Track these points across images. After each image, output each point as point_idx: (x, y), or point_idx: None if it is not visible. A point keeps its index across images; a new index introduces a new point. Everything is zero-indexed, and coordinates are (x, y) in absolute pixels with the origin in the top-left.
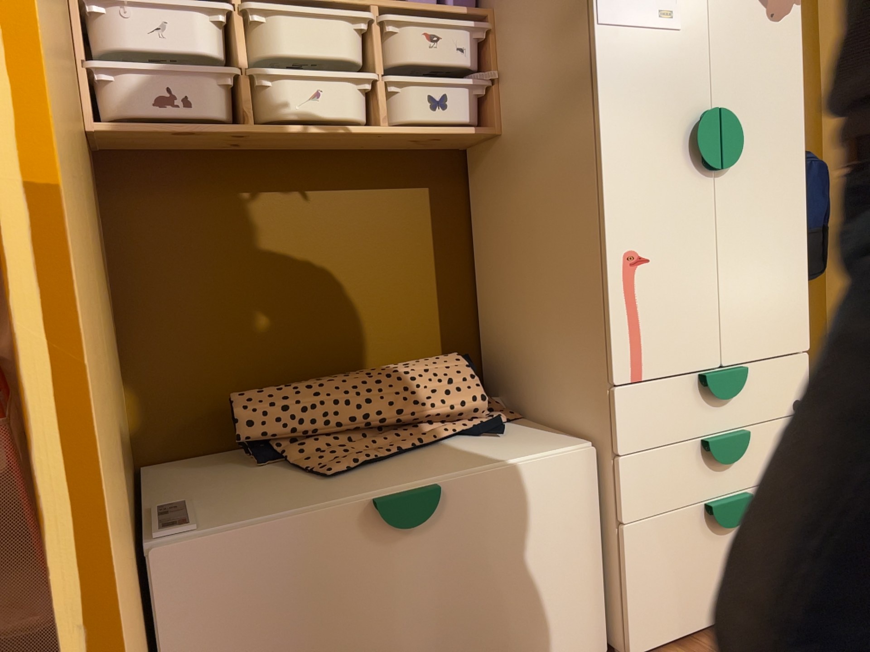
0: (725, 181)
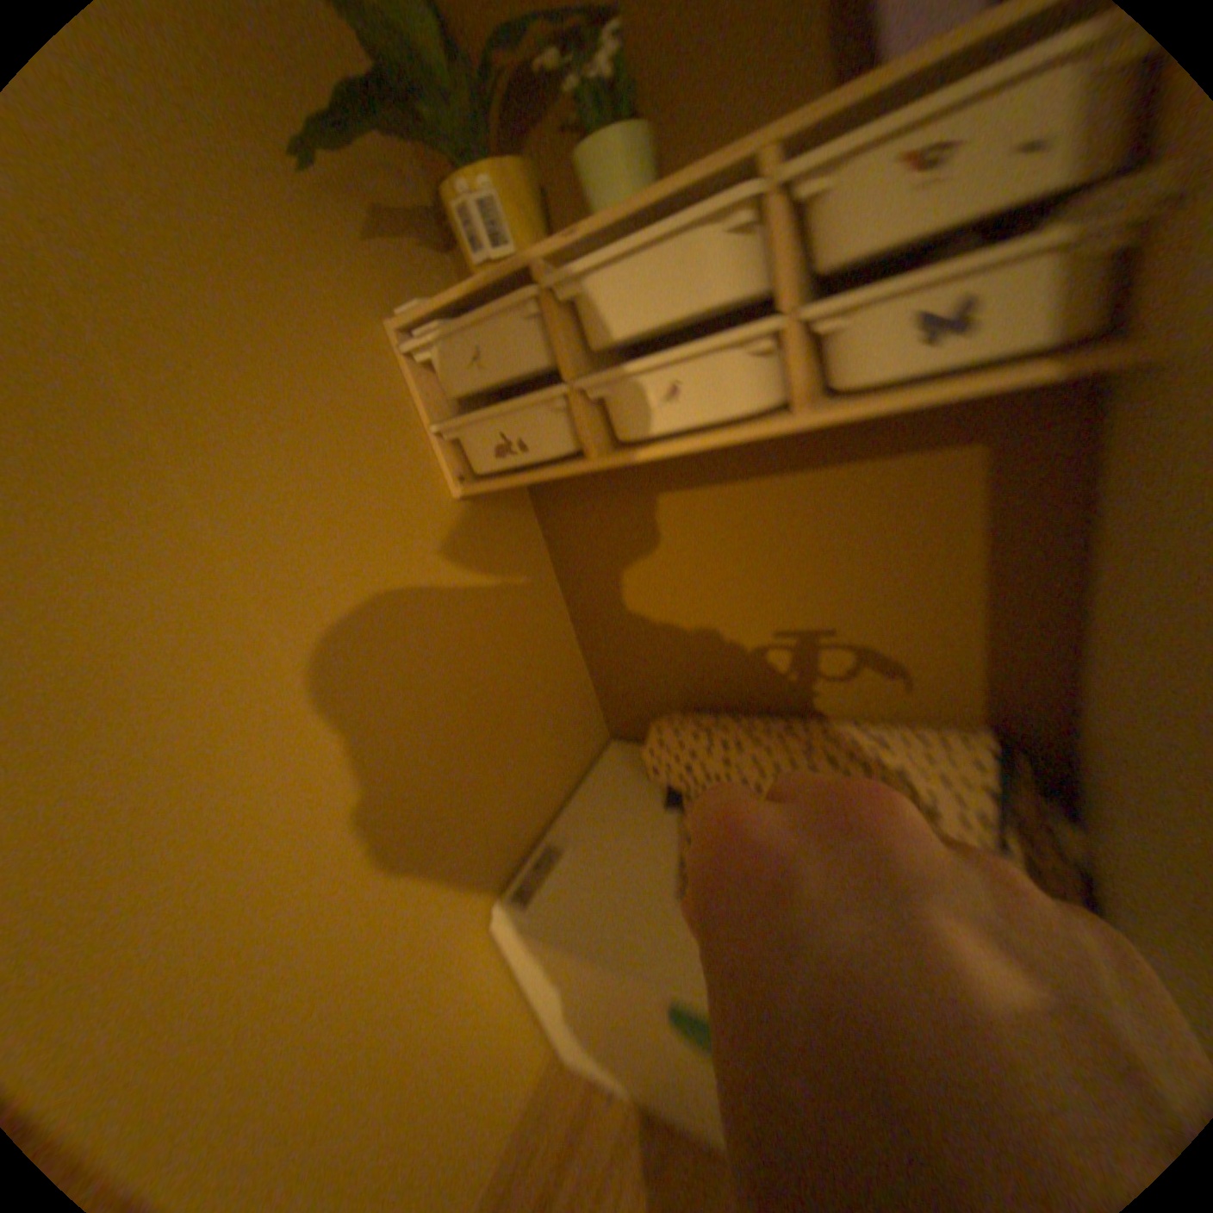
0: None
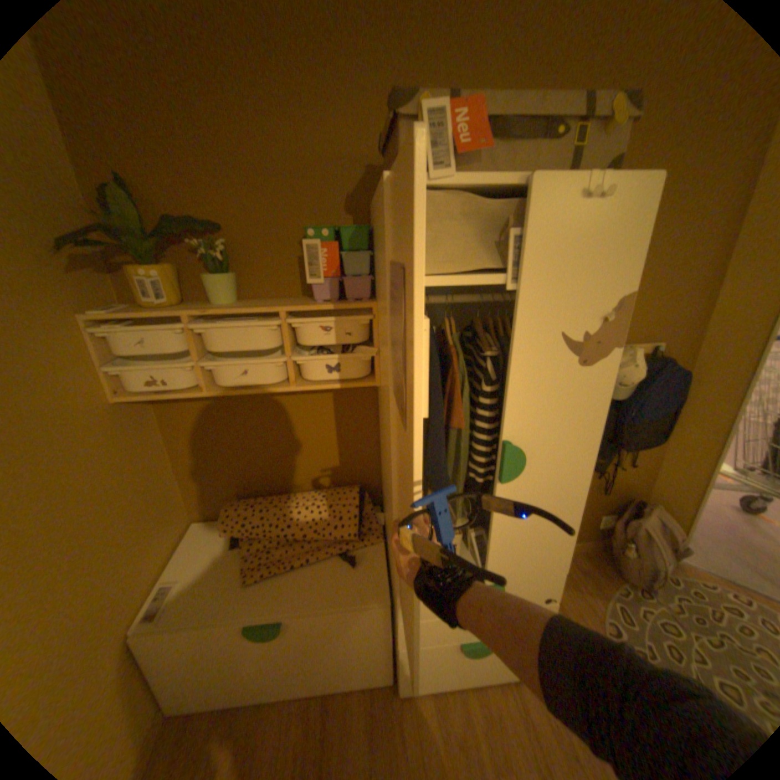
0: (505, 484)
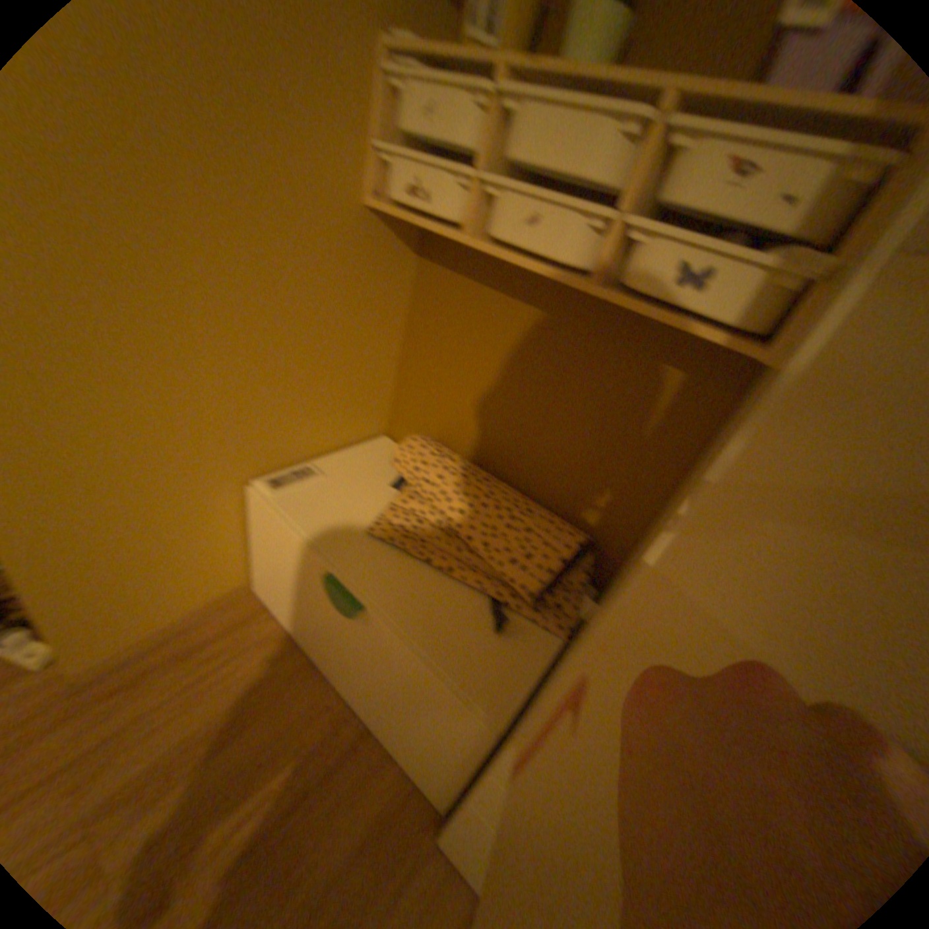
0: None
